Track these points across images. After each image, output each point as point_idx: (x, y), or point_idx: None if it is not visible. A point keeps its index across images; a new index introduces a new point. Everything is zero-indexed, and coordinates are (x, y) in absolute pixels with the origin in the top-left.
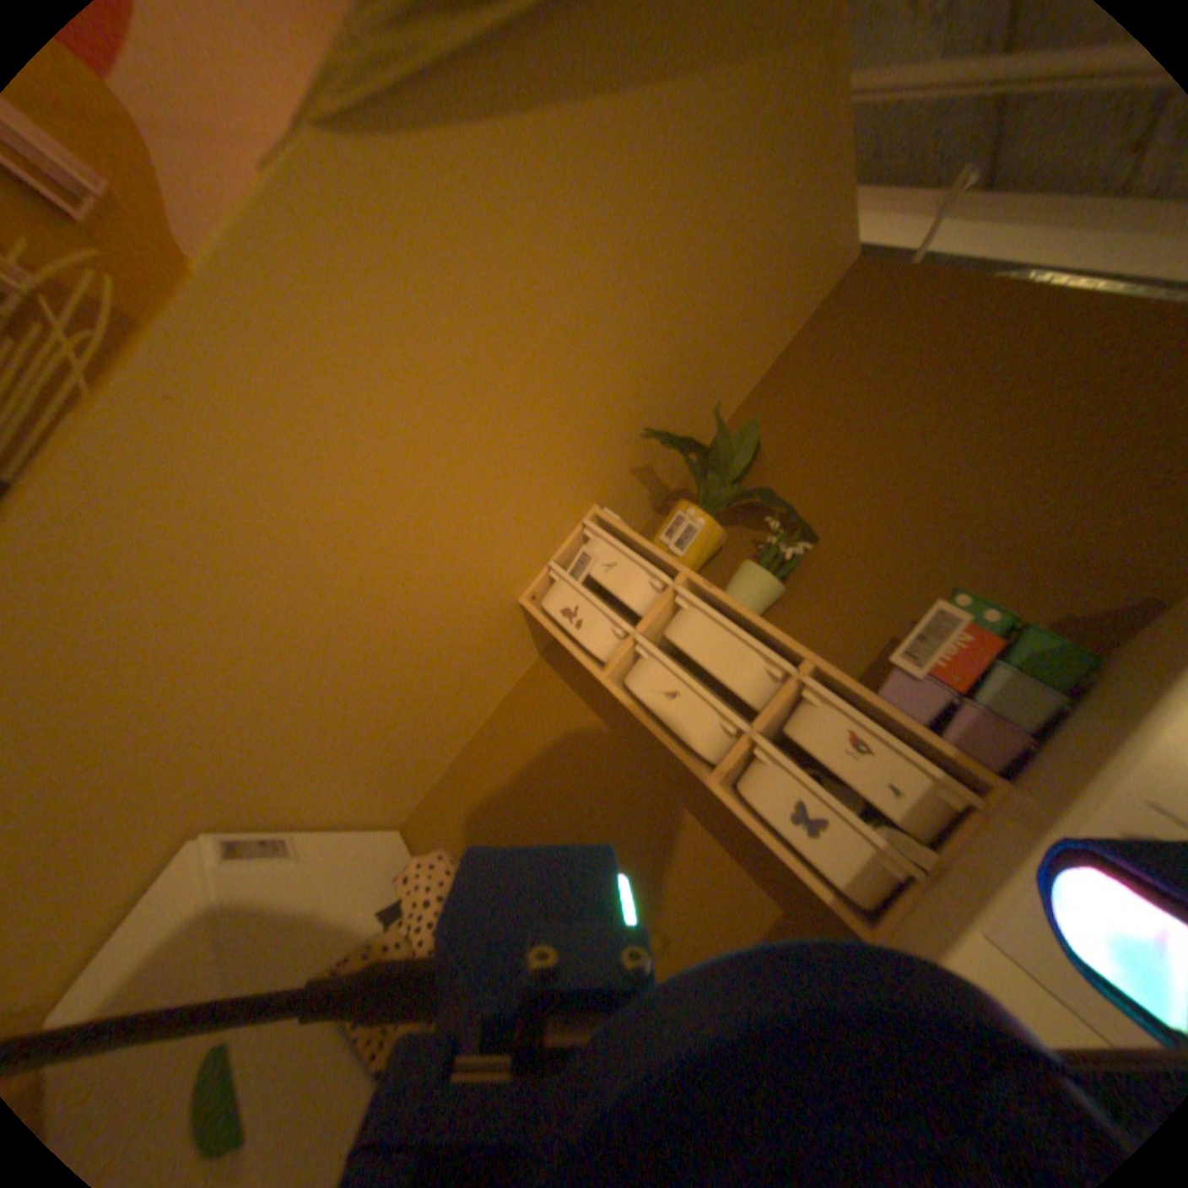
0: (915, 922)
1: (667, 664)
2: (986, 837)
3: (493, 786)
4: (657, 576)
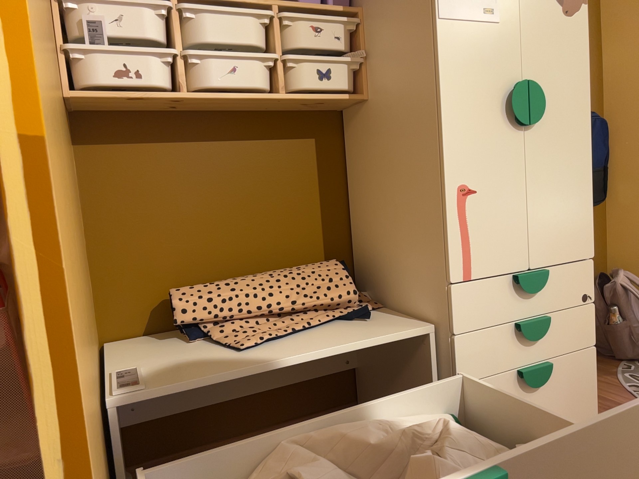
0: (372, 75)
1: (217, 54)
2: (369, 29)
3: (138, 245)
4: (161, 4)
